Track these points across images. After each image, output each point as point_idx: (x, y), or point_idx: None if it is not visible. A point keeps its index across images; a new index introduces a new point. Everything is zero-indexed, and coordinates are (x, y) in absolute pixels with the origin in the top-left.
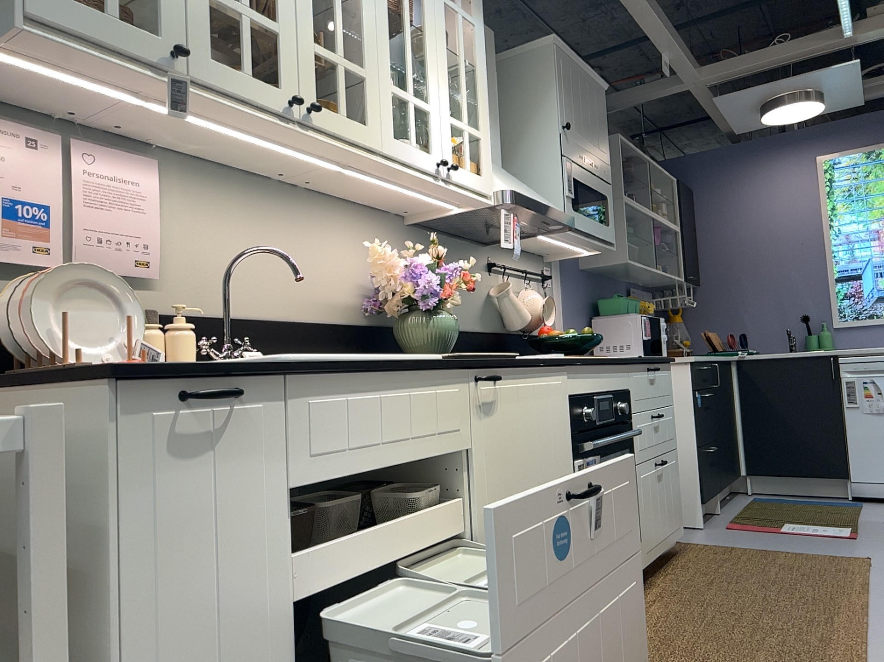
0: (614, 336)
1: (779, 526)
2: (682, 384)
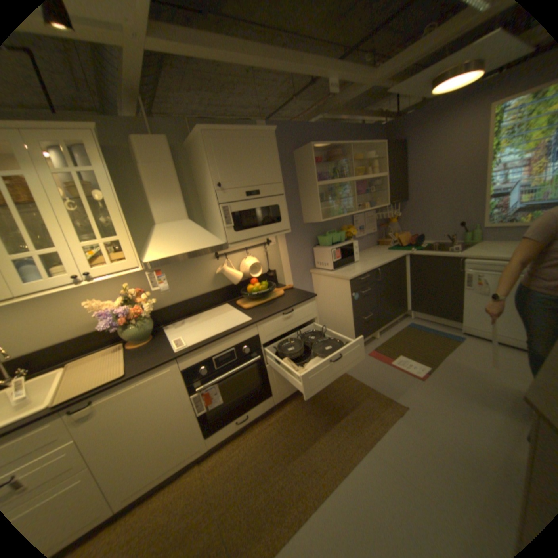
0: (322, 257)
1: (394, 360)
2: (346, 289)
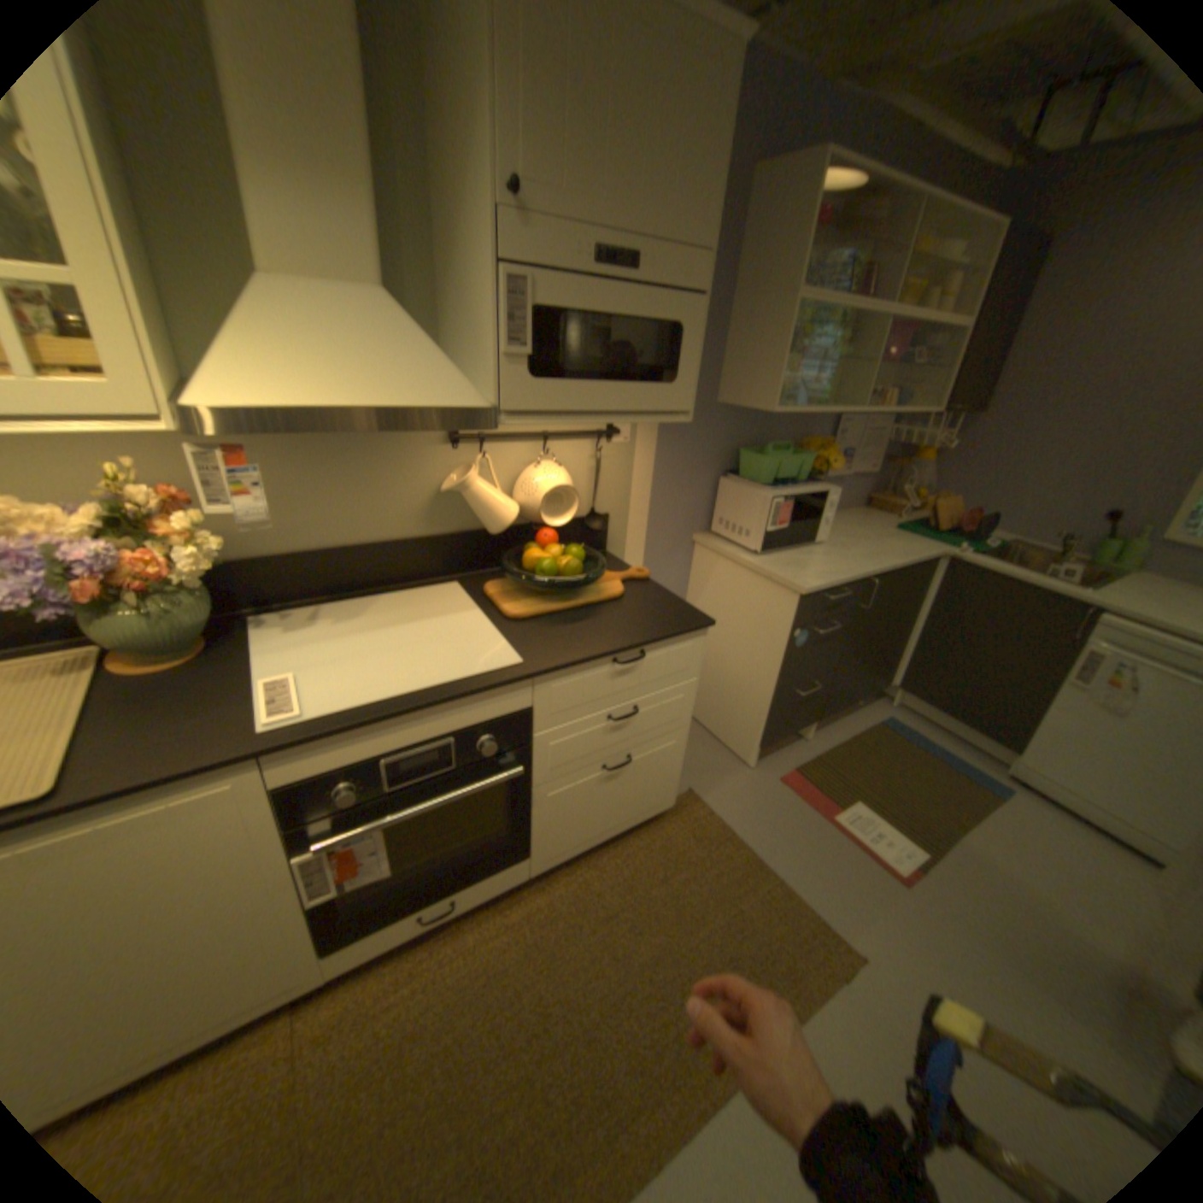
0: (737, 509)
1: (842, 810)
2: (782, 615)
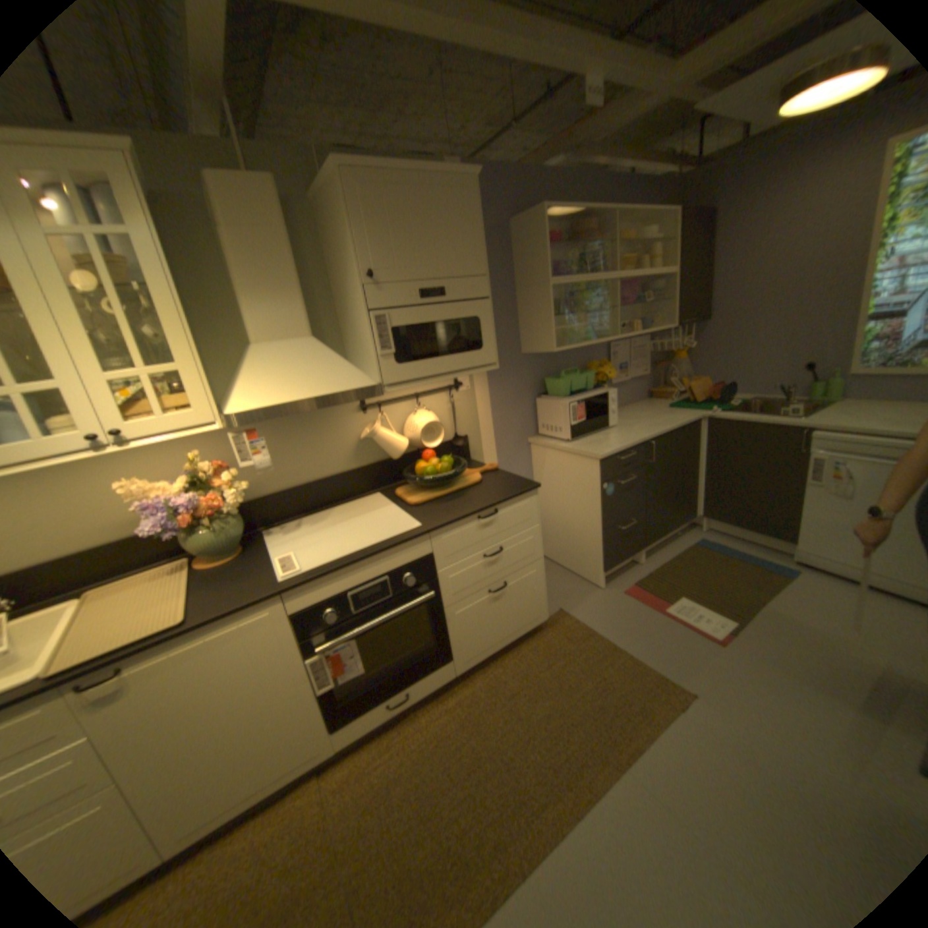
0: (551, 416)
1: (671, 605)
2: (592, 476)
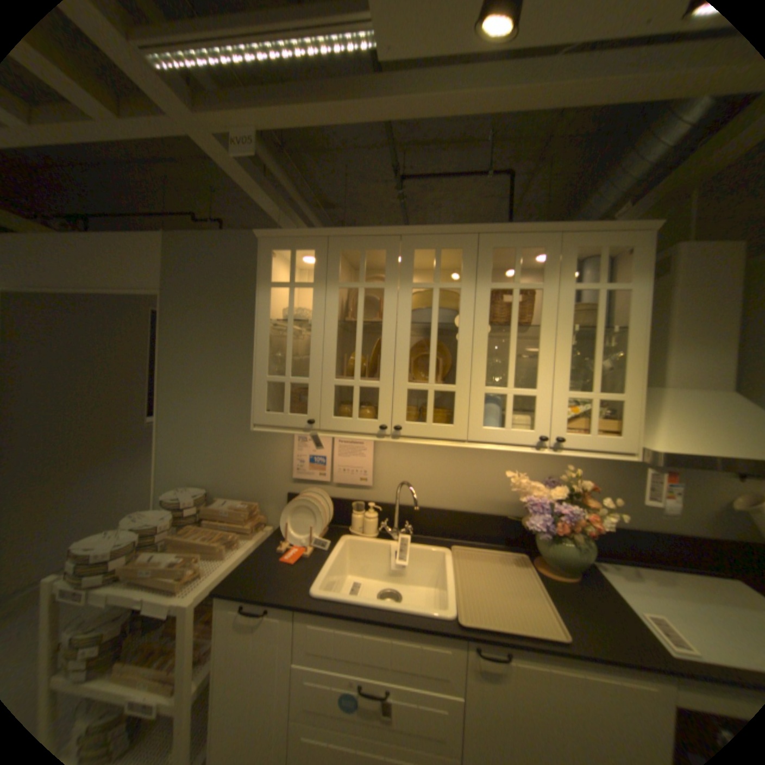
0: None
1: None
2: None
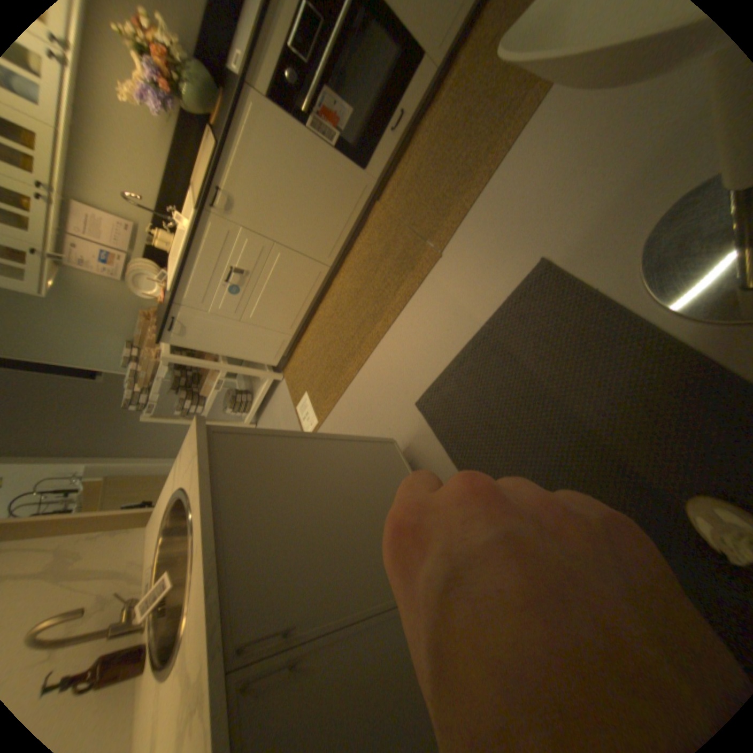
0: None
1: None
2: None
